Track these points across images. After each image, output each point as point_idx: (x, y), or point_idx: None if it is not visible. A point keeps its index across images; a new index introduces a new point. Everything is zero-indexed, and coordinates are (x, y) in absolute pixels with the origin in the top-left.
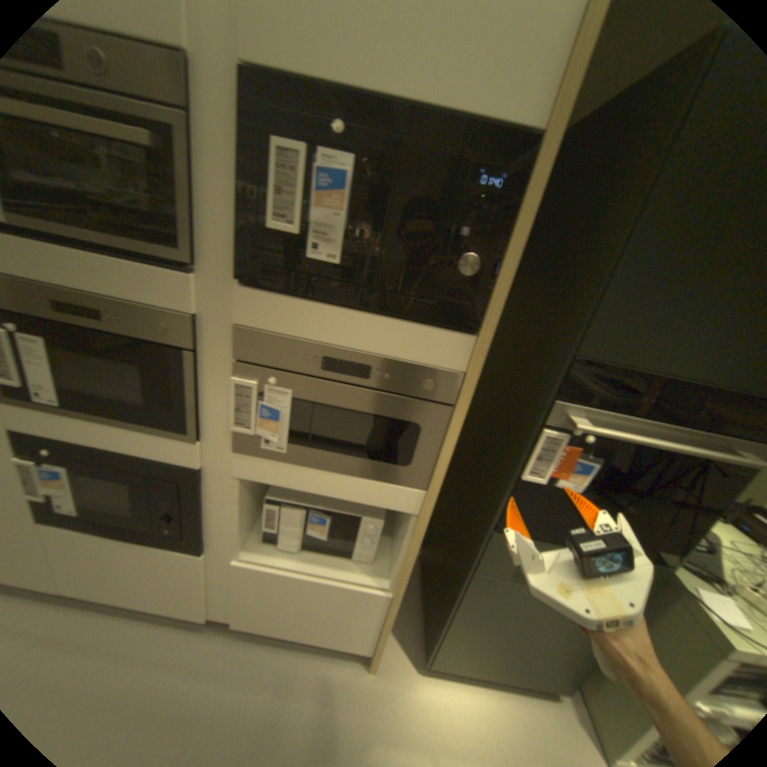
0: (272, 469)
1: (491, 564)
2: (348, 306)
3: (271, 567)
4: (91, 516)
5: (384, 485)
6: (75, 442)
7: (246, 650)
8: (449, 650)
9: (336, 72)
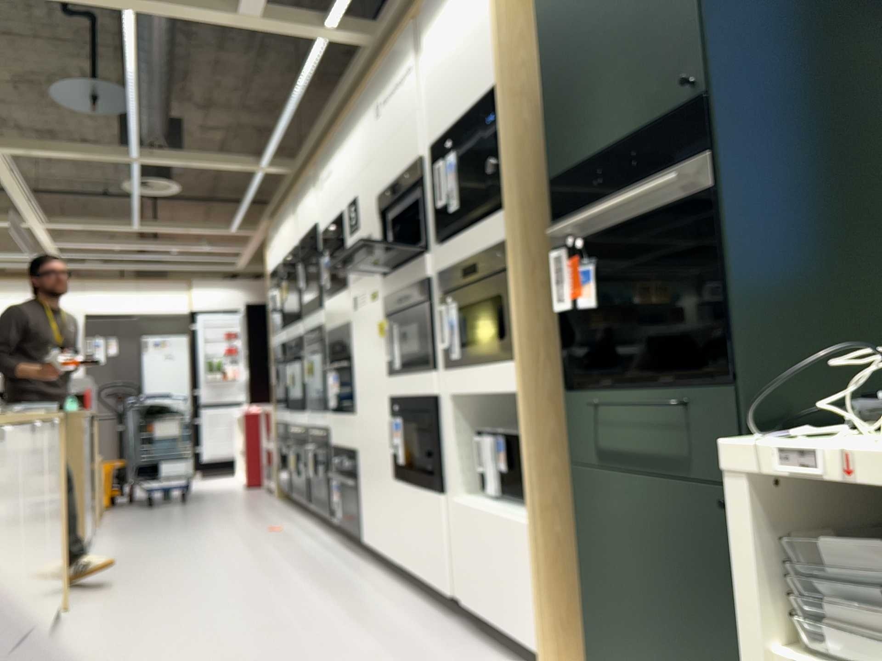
0: (461, 377)
1: (583, 441)
2: (470, 228)
3: (478, 504)
4: (409, 462)
5: (505, 364)
6: (405, 393)
7: (472, 639)
8: (600, 633)
9: (449, 123)
